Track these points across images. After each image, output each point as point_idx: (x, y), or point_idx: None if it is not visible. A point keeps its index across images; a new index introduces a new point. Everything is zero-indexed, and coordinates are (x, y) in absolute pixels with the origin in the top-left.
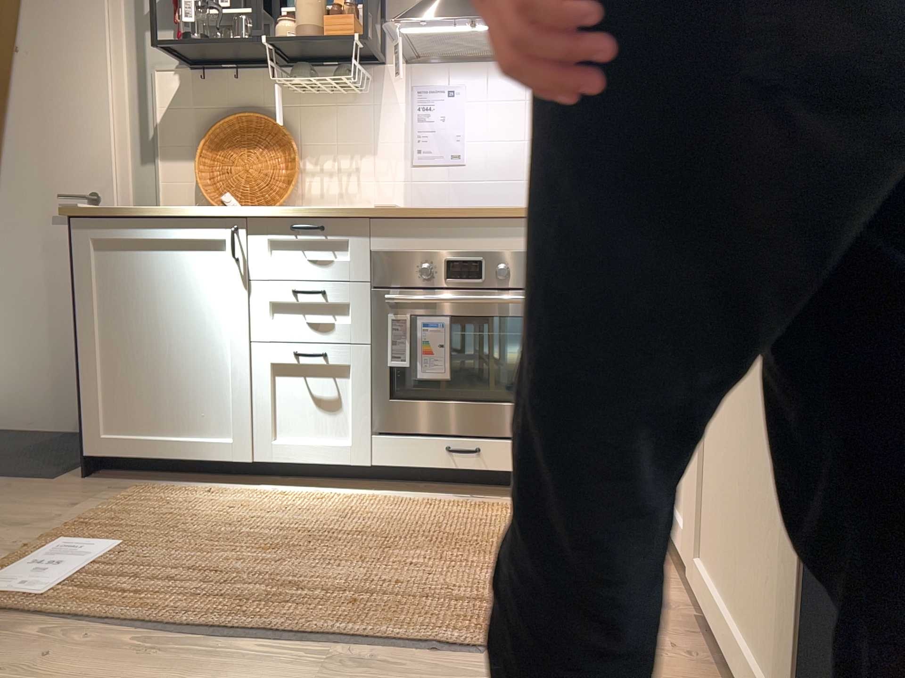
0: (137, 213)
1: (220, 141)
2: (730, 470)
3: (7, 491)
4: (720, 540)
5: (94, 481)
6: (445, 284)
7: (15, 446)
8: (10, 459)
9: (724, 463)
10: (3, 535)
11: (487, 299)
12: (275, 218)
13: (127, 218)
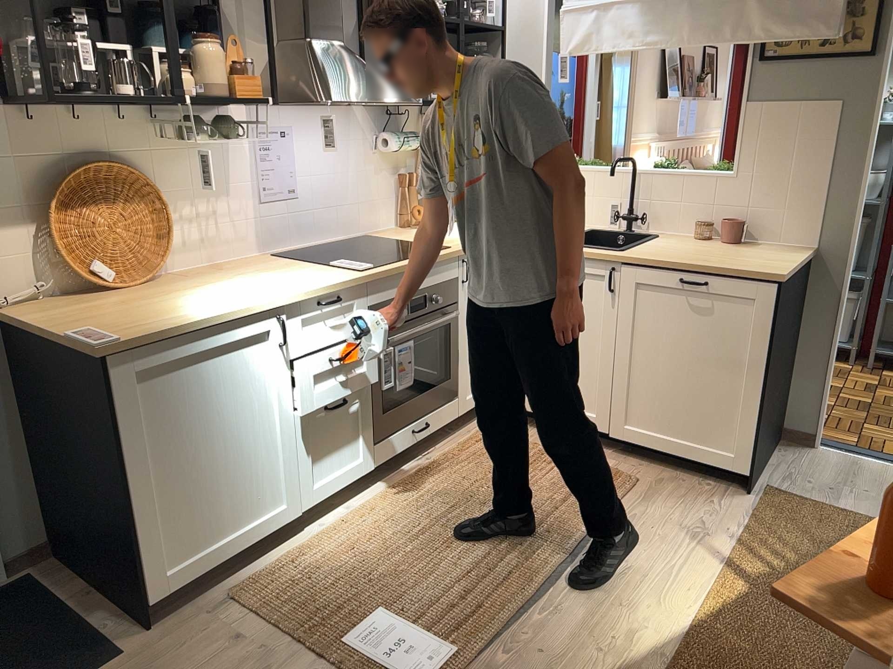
0: (190, 328)
1: (67, 198)
2: (658, 383)
3: None
4: (645, 413)
5: (170, 622)
6: (408, 317)
7: None
8: None
9: (648, 381)
10: None
11: (436, 321)
12: (307, 299)
13: (178, 336)
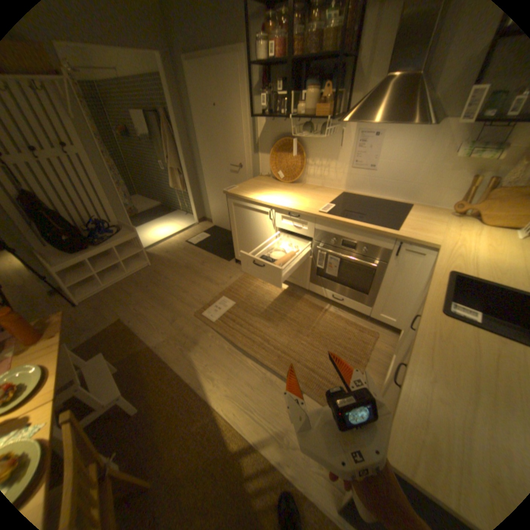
0: (242, 198)
1: (278, 148)
2: None
3: (218, 265)
4: None
5: (237, 265)
6: (339, 247)
7: (224, 240)
8: (222, 247)
9: None
10: (213, 286)
11: (353, 259)
12: (283, 209)
13: (240, 198)
